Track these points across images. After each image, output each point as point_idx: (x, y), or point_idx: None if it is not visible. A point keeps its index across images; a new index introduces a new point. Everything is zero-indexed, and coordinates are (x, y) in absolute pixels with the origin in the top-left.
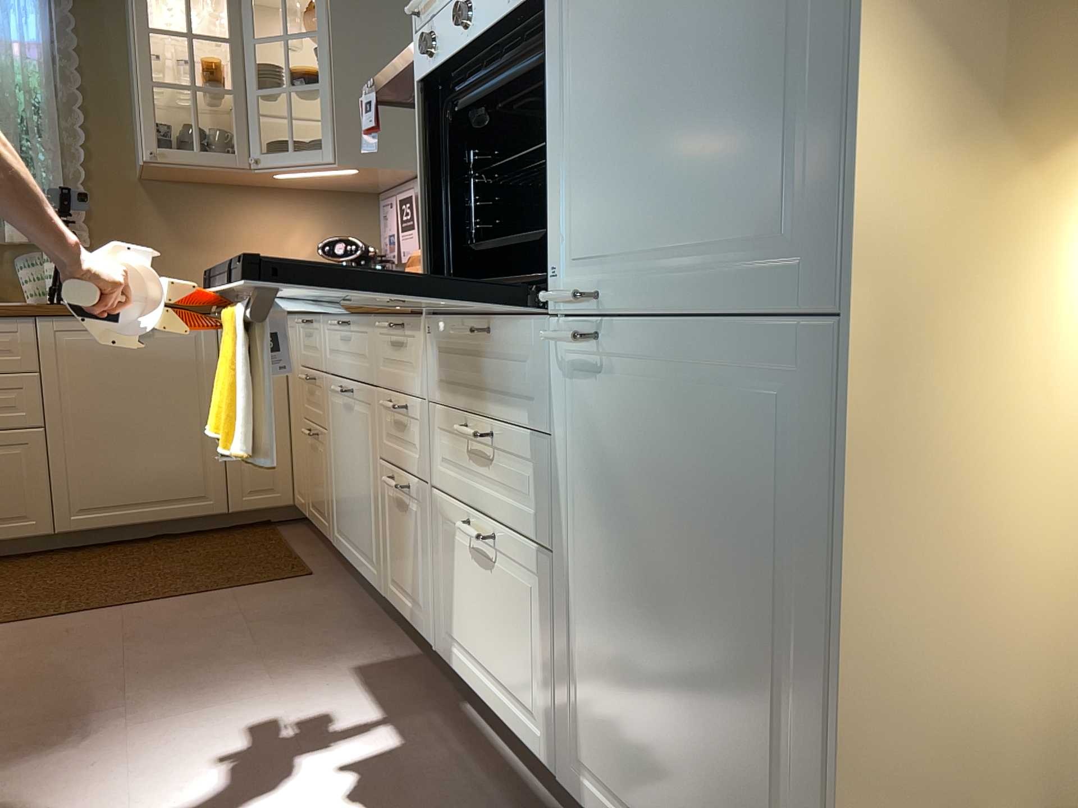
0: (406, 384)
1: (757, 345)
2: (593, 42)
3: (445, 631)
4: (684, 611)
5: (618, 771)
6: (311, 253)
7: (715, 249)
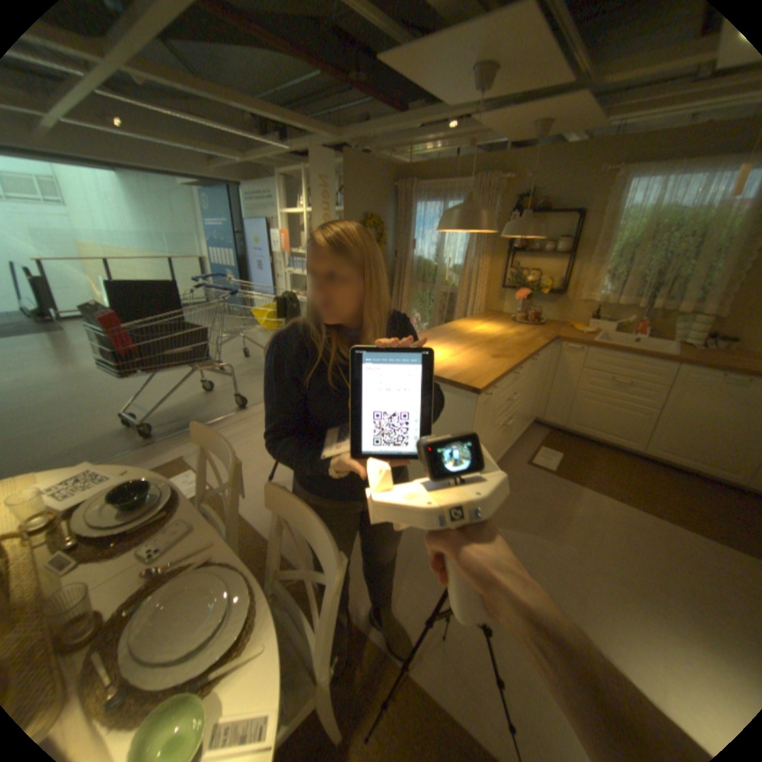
0: None
1: None
2: None
3: None
4: None
5: None
6: None
7: None
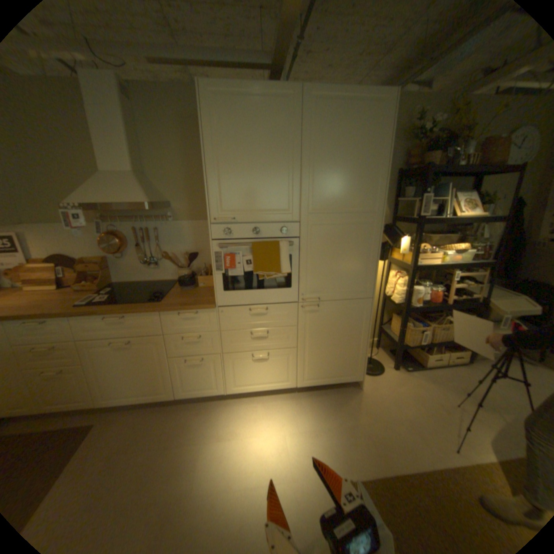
0: (198, 329)
1: (354, 302)
2: (315, 253)
3: (231, 387)
4: (336, 342)
5: (316, 374)
6: None
7: (346, 290)
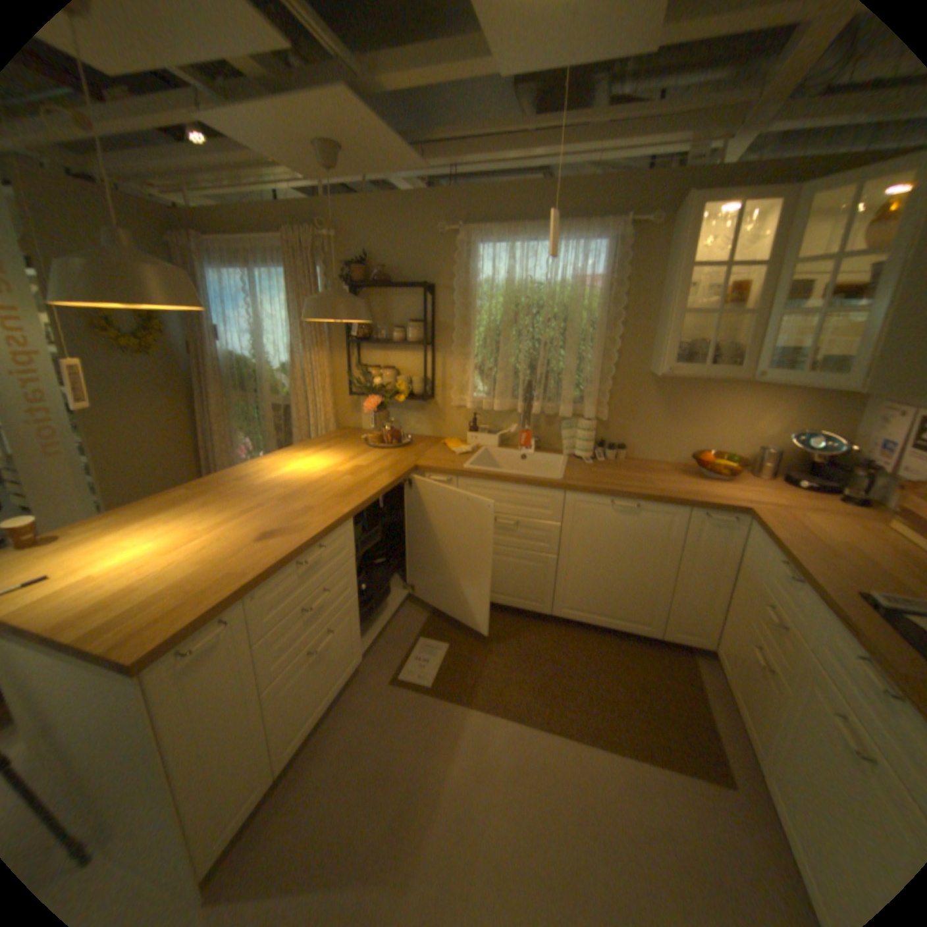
0: None
1: None
2: None
3: None
4: None
5: None
6: (781, 433)
7: None
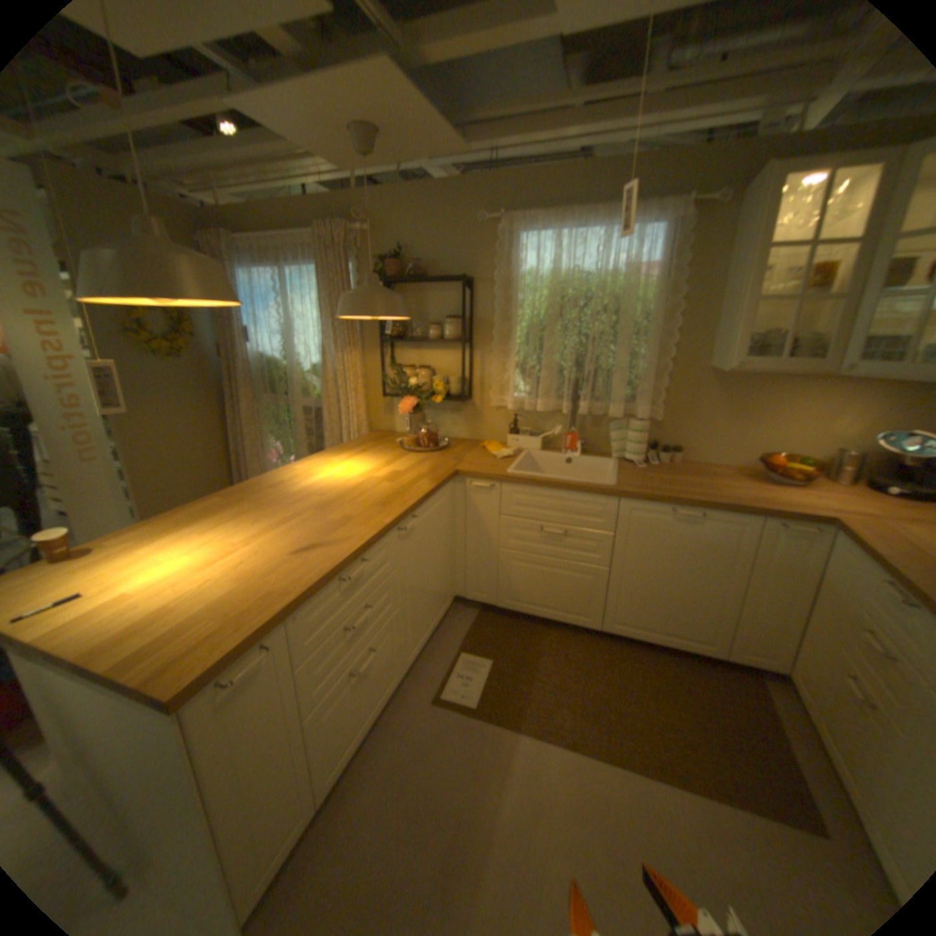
0: None
1: None
2: None
3: None
4: None
5: None
6: (862, 432)
7: None
